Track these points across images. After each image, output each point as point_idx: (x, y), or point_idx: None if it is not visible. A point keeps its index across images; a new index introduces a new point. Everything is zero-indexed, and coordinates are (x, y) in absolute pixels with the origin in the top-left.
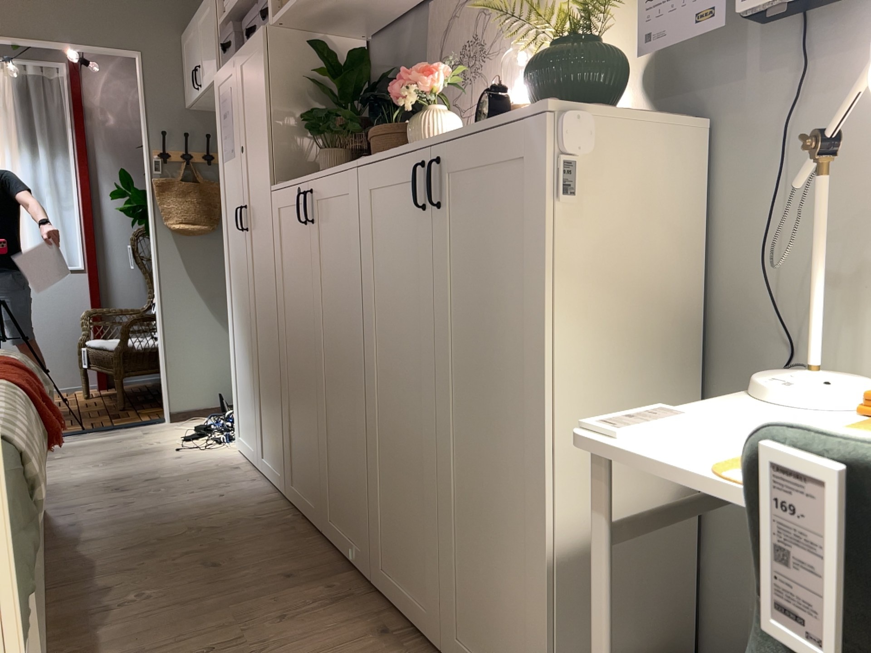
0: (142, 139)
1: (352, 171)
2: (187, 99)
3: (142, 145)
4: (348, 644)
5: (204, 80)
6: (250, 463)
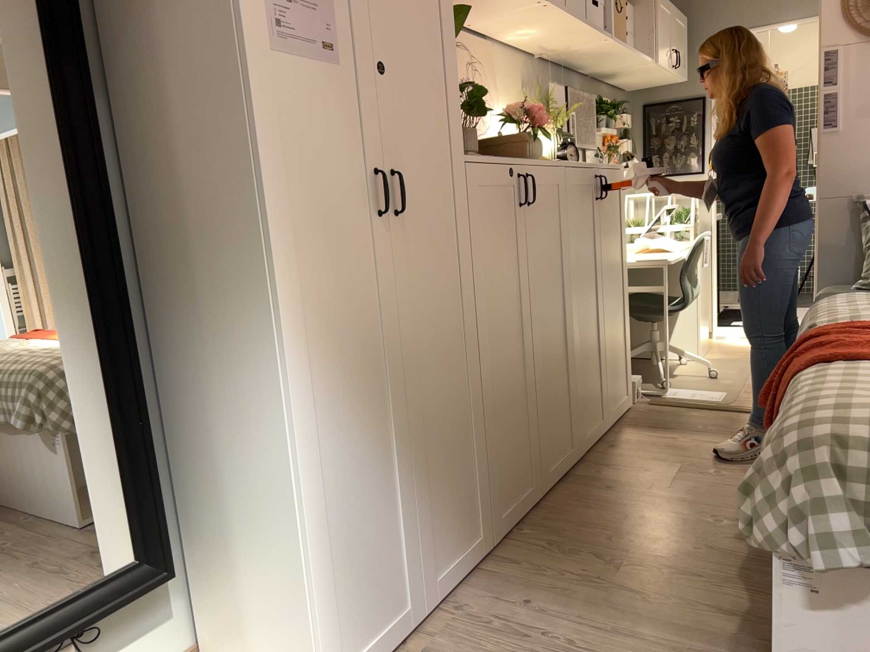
0: None
1: (563, 167)
2: None
3: None
4: (631, 451)
5: None
6: None
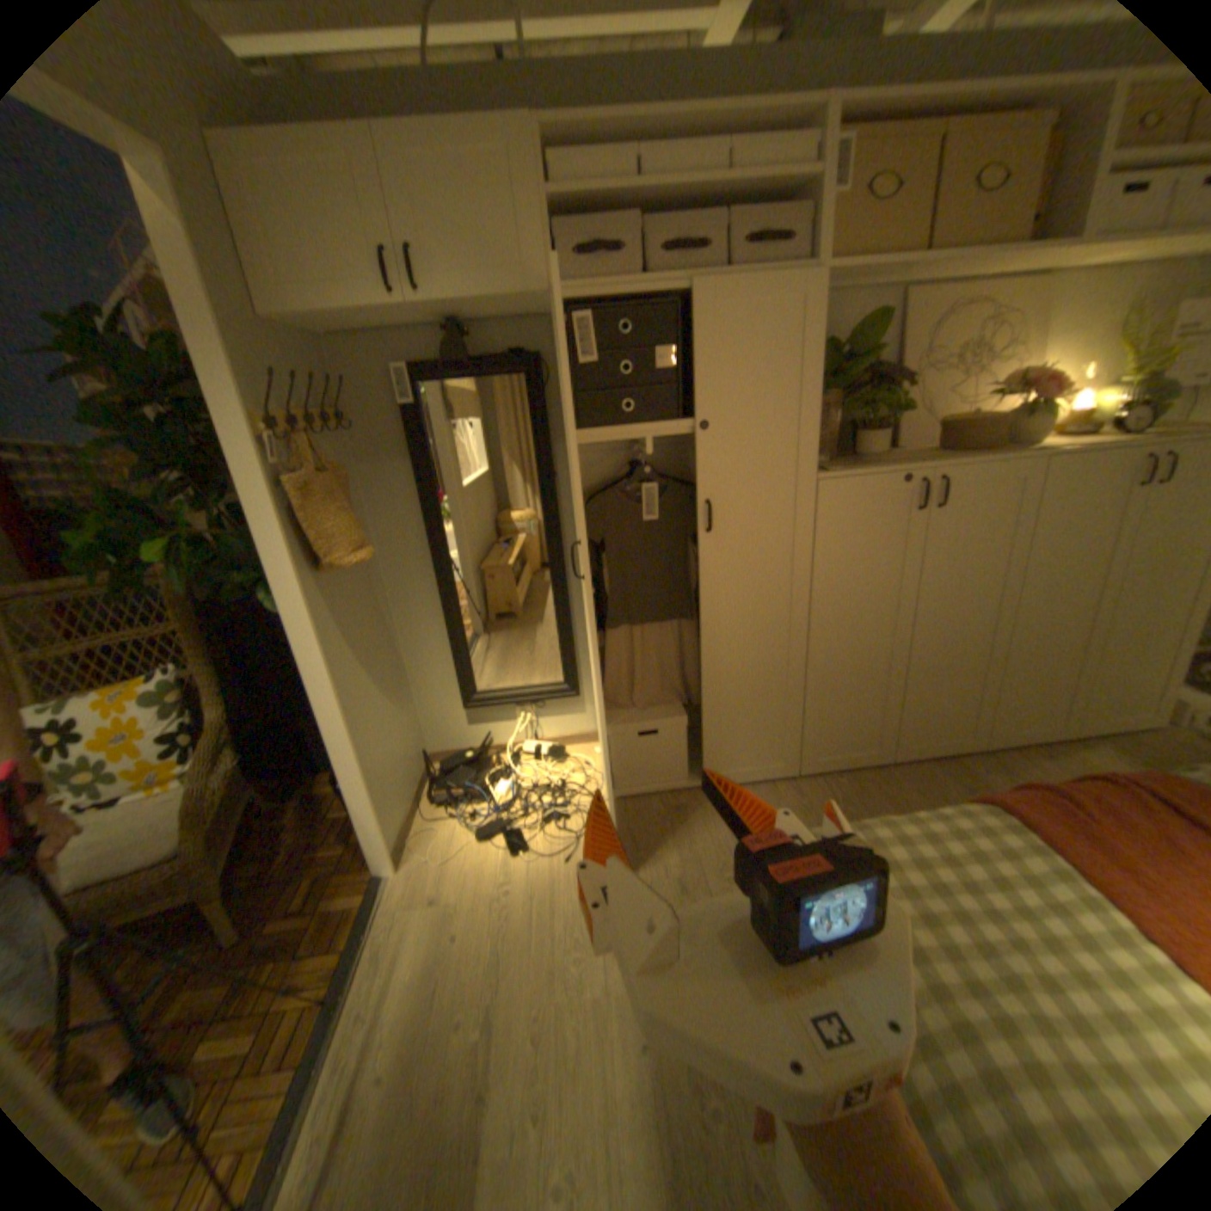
0: (204, 388)
1: (1041, 460)
2: (277, 300)
3: (214, 403)
4: (1064, 774)
5: (451, 286)
6: (666, 796)
